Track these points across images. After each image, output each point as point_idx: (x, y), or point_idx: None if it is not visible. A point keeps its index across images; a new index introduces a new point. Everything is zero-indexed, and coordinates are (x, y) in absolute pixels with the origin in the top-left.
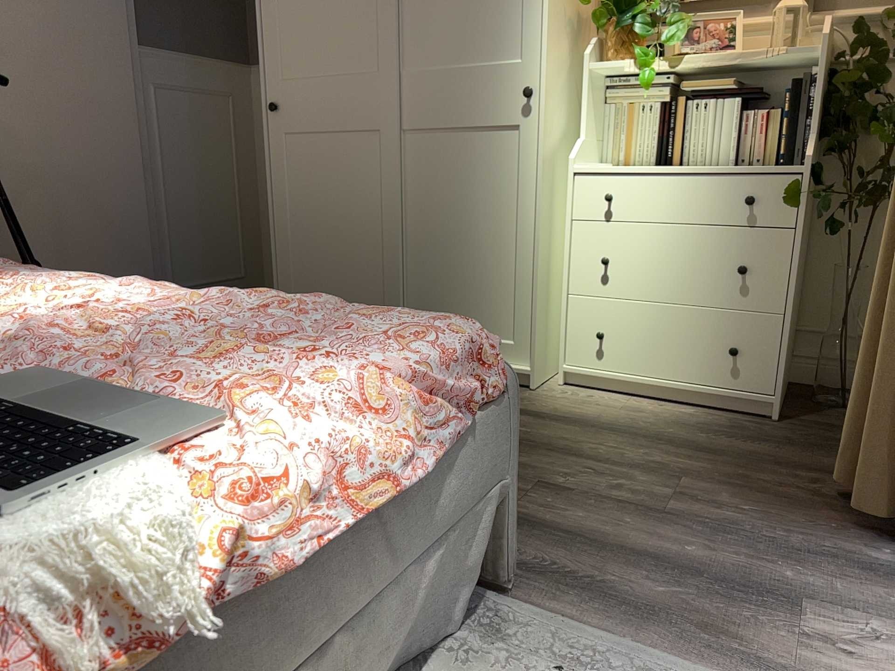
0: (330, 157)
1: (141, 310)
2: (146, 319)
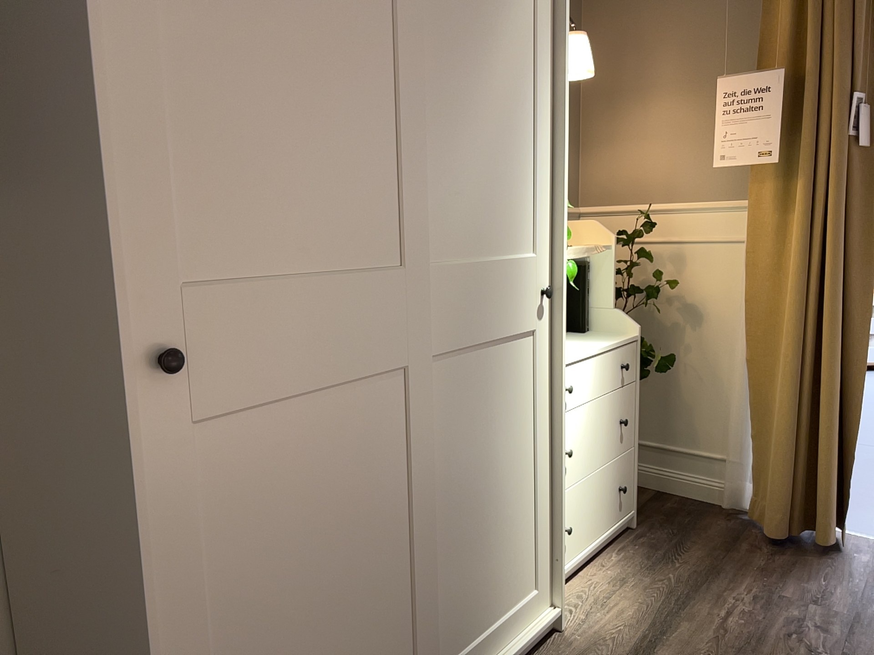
0: (334, 430)
1: None
2: None
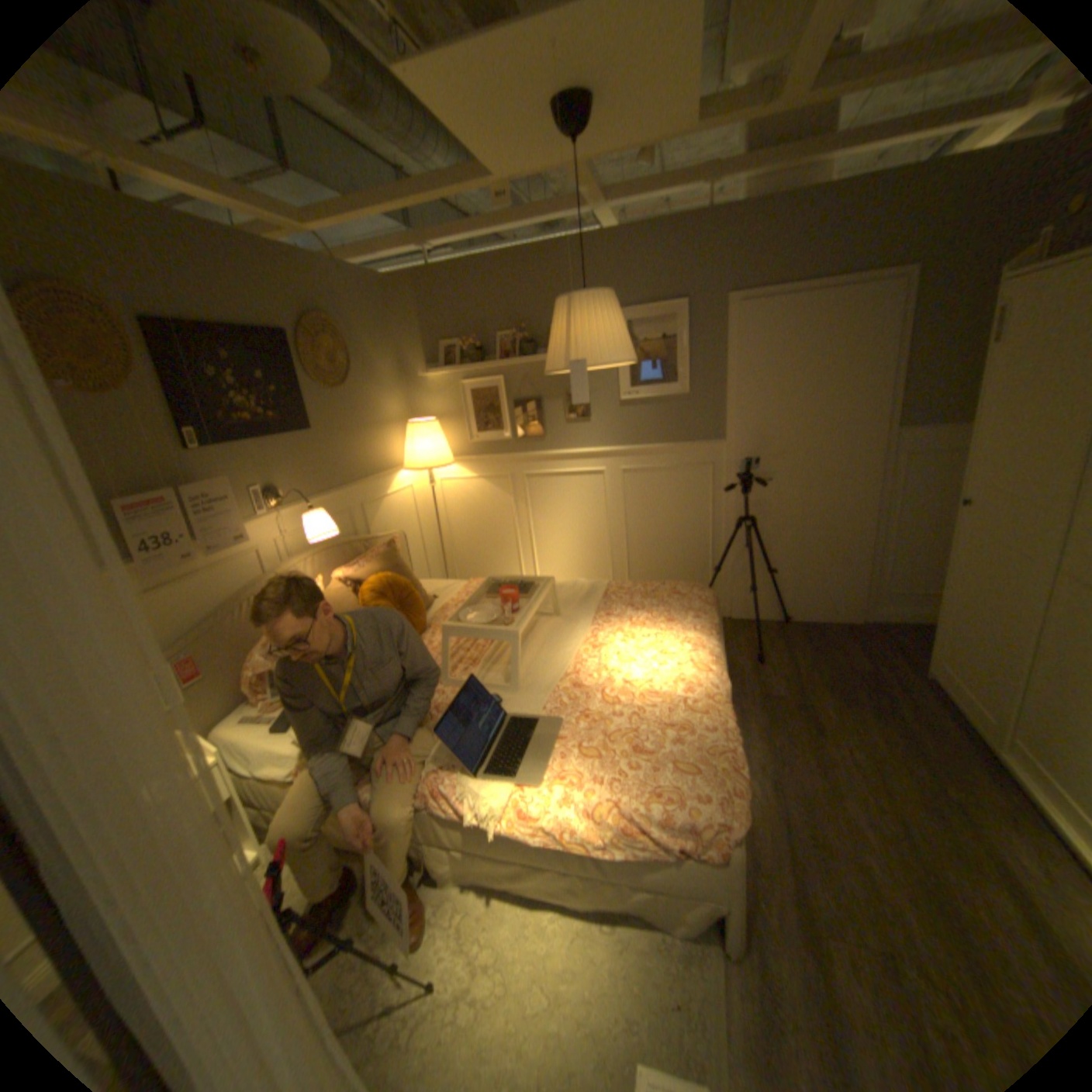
0: (996, 563)
1: (654, 690)
2: (642, 701)
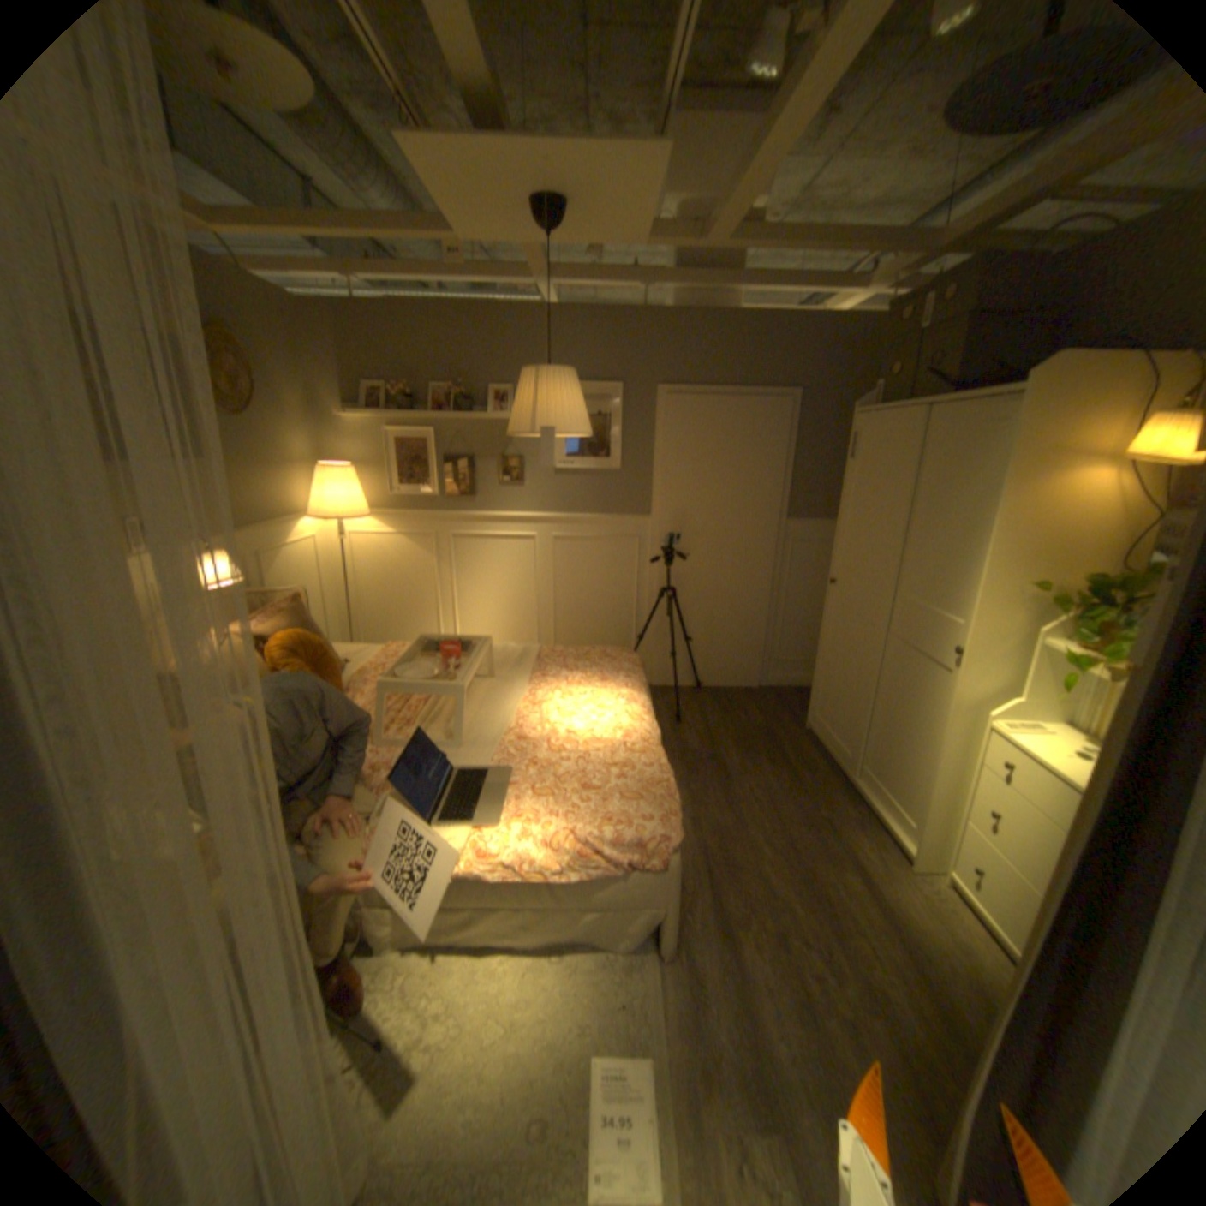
0: (851, 628)
1: (596, 737)
2: (586, 746)
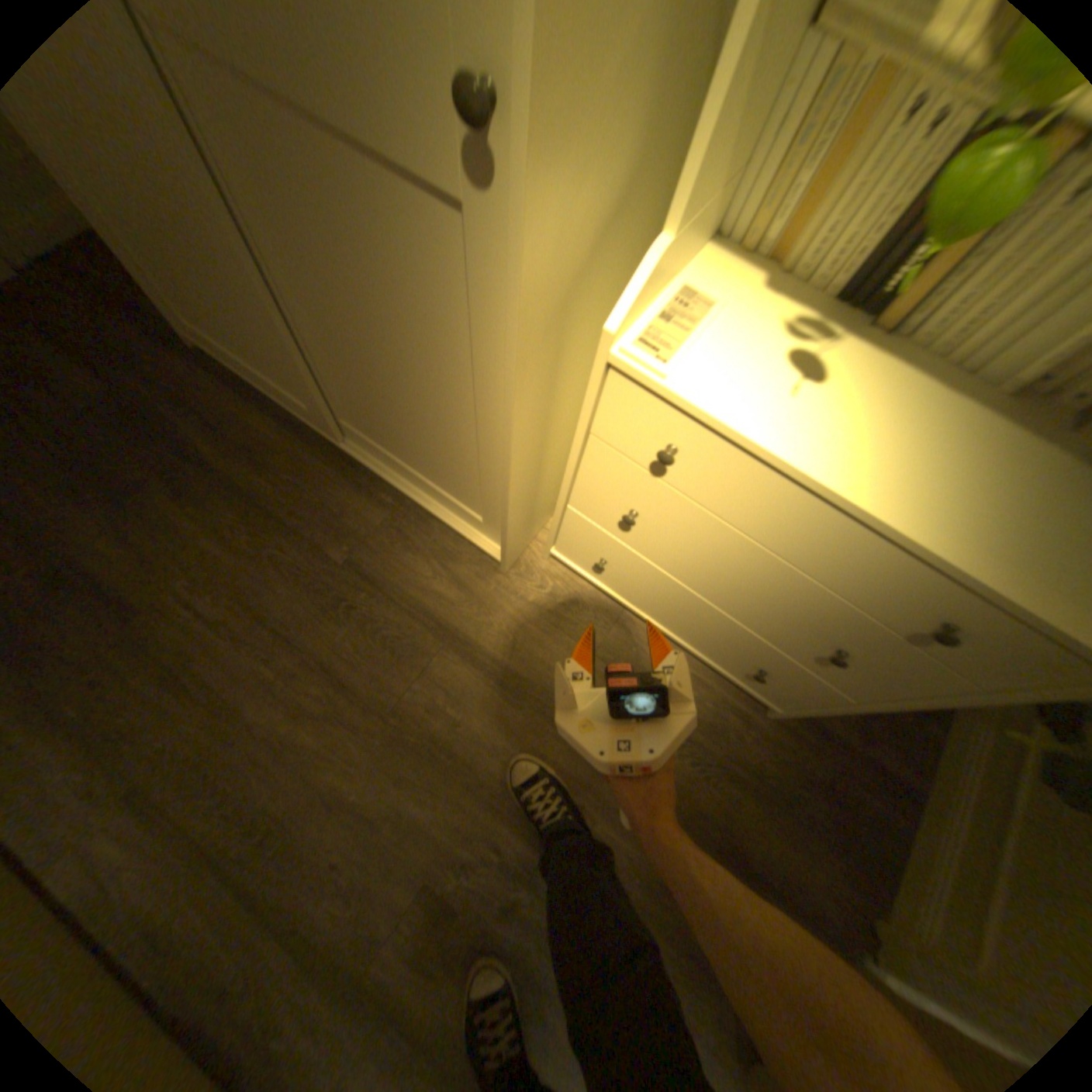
0: None
1: None
2: None
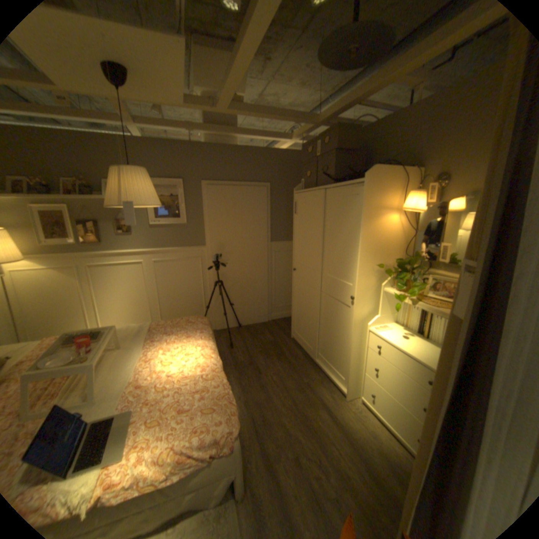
0: (305, 290)
1: (185, 375)
2: (179, 383)
